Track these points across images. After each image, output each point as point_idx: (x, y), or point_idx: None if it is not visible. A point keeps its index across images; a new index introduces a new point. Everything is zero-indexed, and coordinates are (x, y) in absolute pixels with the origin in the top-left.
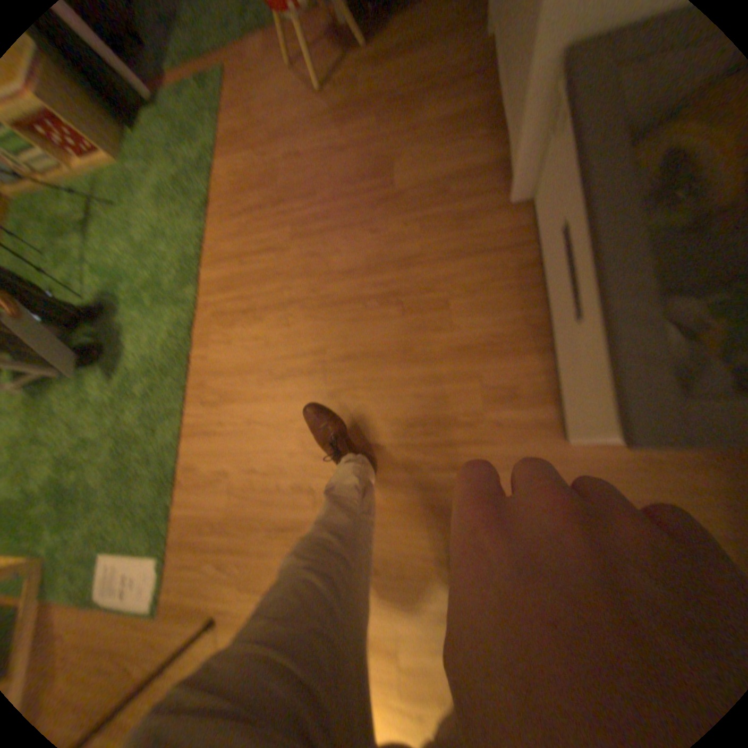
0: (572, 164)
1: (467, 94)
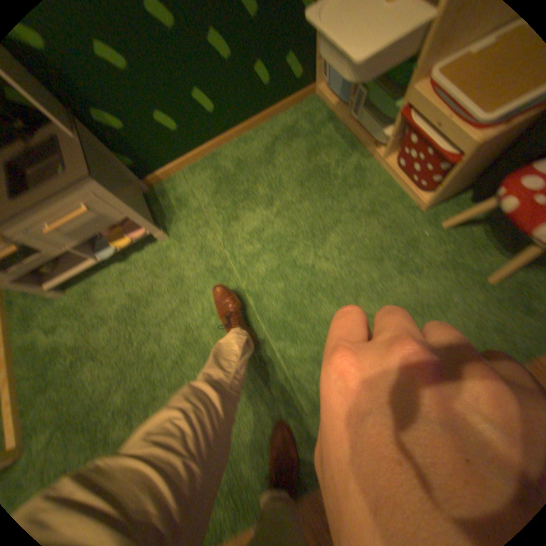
0: None
1: None
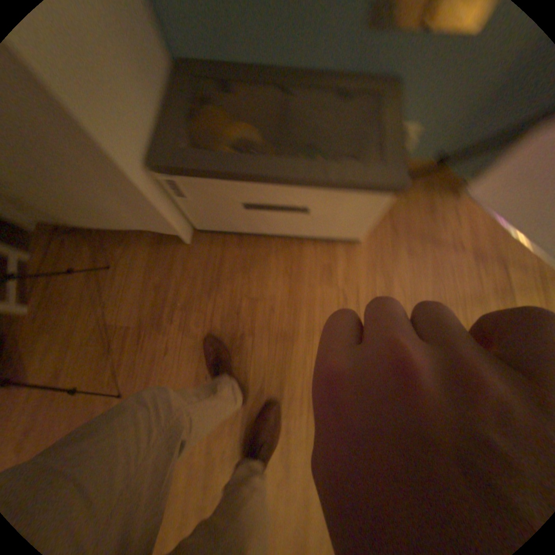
0: (221, 181)
1: (75, 252)
